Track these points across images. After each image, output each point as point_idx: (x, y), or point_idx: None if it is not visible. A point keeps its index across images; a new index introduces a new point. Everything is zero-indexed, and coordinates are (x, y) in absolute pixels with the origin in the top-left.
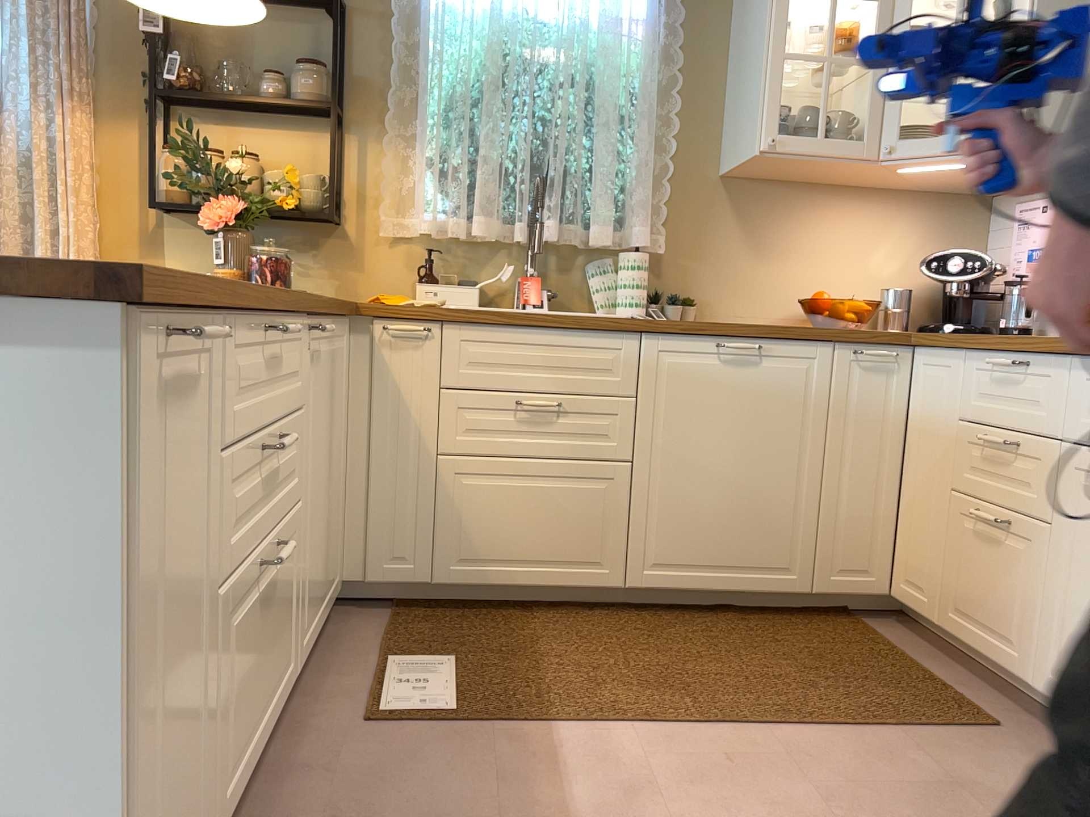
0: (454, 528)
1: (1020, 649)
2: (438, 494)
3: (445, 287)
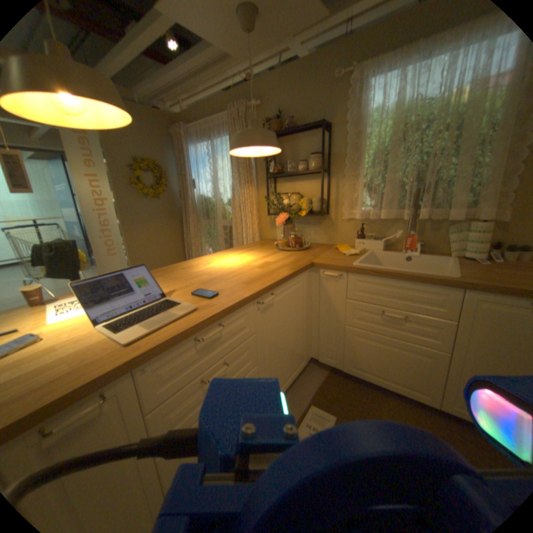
0: (353, 355)
1: None
2: (346, 340)
3: (368, 241)
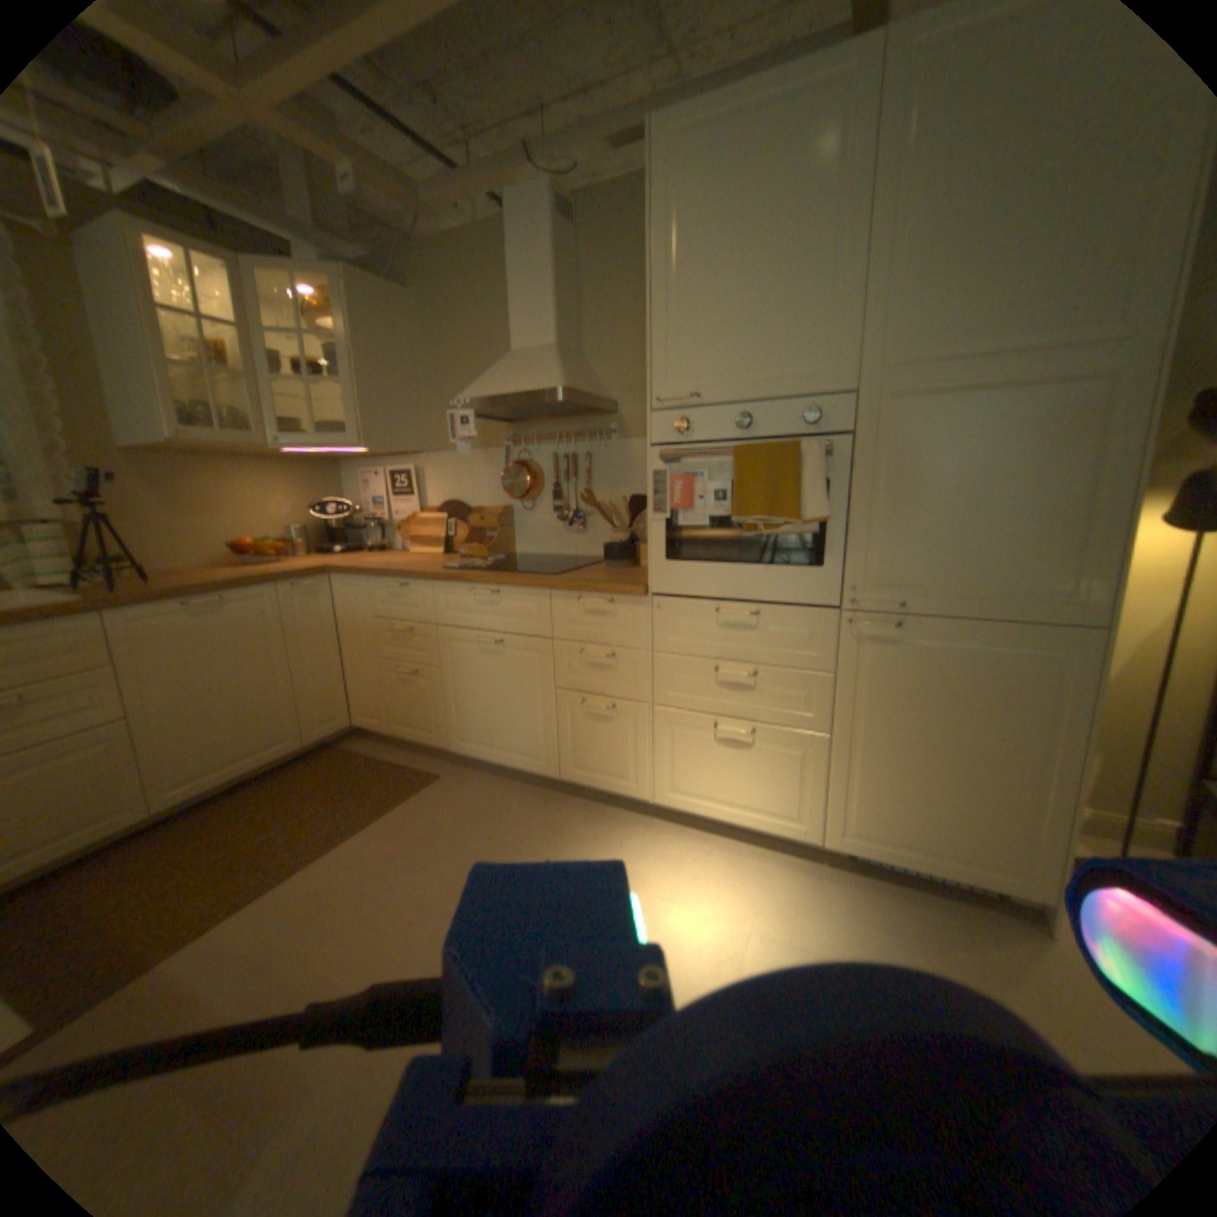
0: None
1: (435, 733)
2: None
3: None
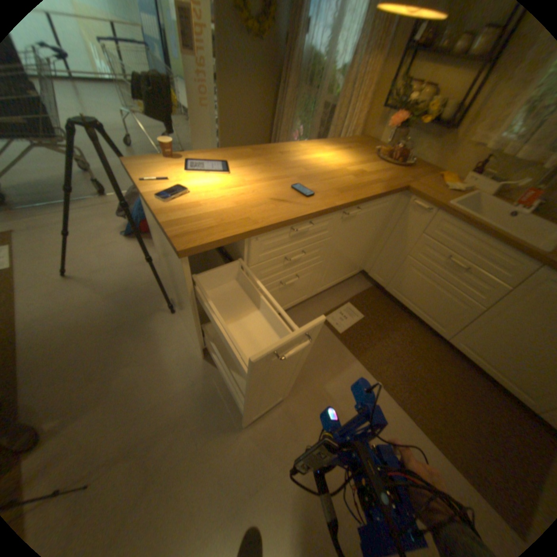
0: (400, 280)
1: None
2: (401, 267)
3: (483, 178)
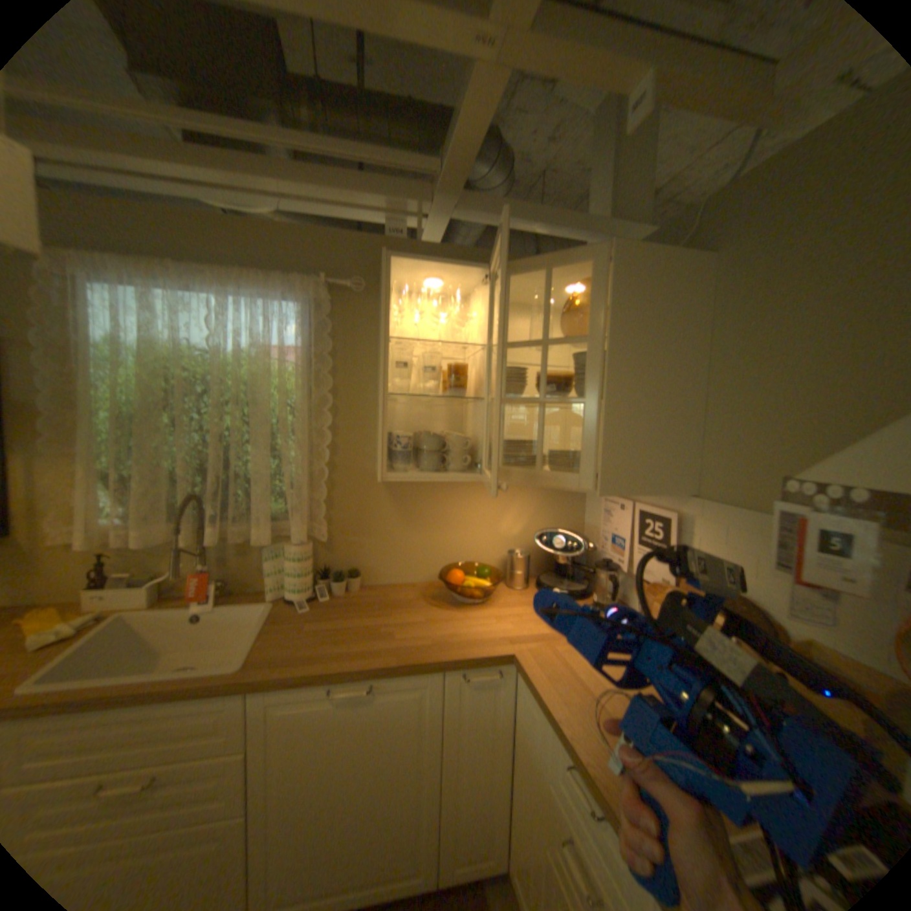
0: None
1: None
2: None
3: (112, 593)
